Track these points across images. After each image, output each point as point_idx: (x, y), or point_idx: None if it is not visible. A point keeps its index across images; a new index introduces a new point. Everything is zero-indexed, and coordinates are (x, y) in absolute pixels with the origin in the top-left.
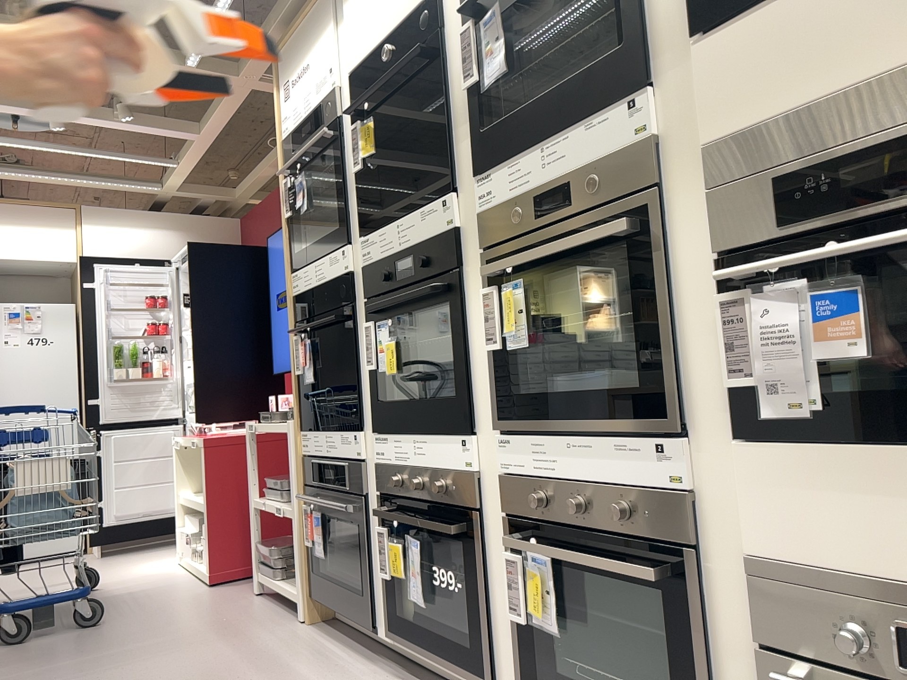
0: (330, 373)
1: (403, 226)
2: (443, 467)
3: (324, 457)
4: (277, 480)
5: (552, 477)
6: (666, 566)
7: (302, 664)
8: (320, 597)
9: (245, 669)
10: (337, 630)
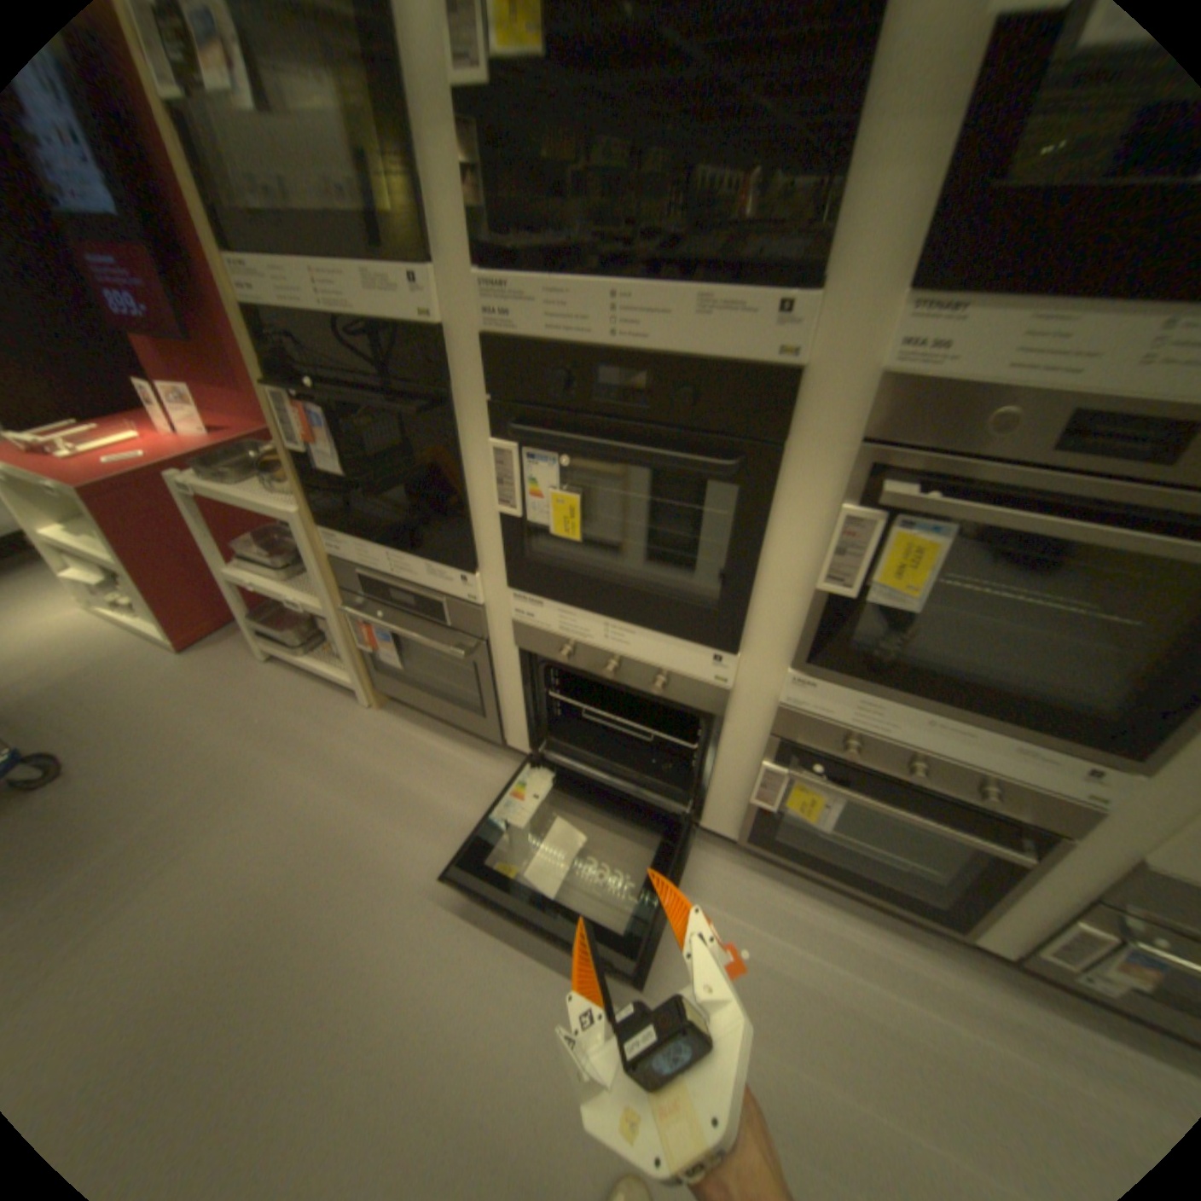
0: (351, 444)
1: (635, 302)
2: (667, 665)
3: (386, 573)
4: (253, 547)
5: (882, 735)
6: (1027, 841)
7: (426, 784)
8: (388, 686)
9: (363, 812)
10: (420, 712)
